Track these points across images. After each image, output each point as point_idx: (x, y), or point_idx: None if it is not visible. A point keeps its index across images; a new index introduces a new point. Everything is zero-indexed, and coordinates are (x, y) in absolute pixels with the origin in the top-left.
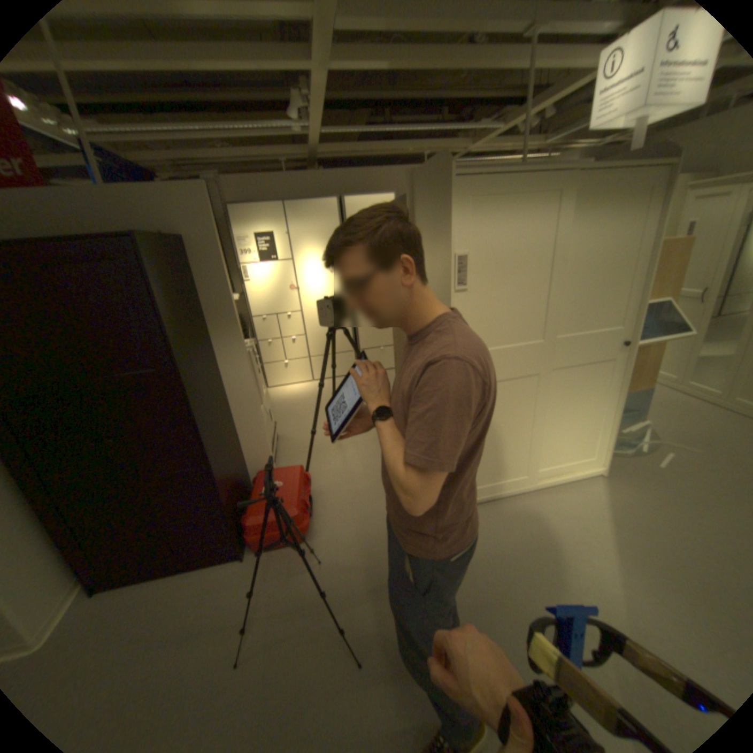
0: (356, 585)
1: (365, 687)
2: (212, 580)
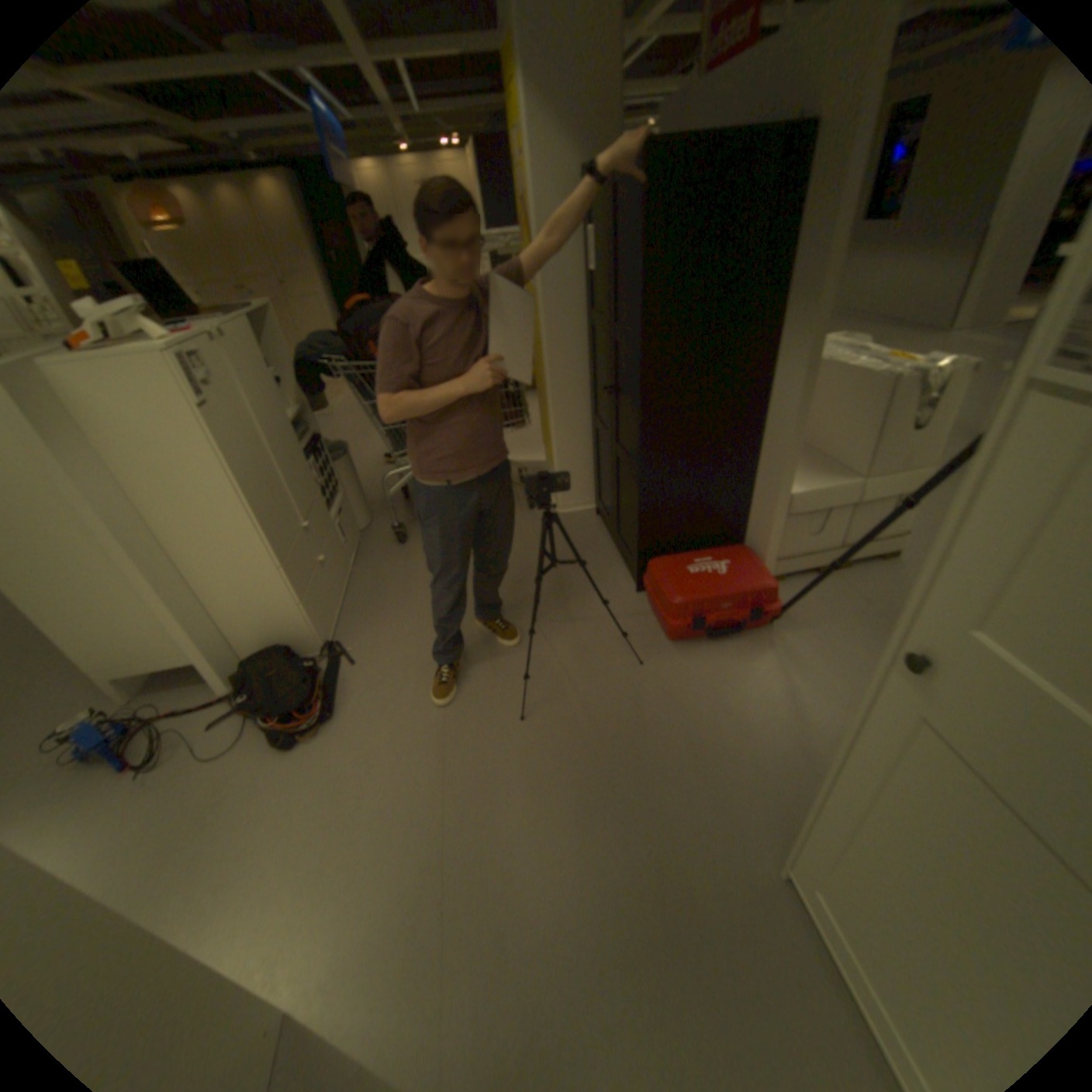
0: (614, 710)
1: (506, 728)
2: (615, 579)
